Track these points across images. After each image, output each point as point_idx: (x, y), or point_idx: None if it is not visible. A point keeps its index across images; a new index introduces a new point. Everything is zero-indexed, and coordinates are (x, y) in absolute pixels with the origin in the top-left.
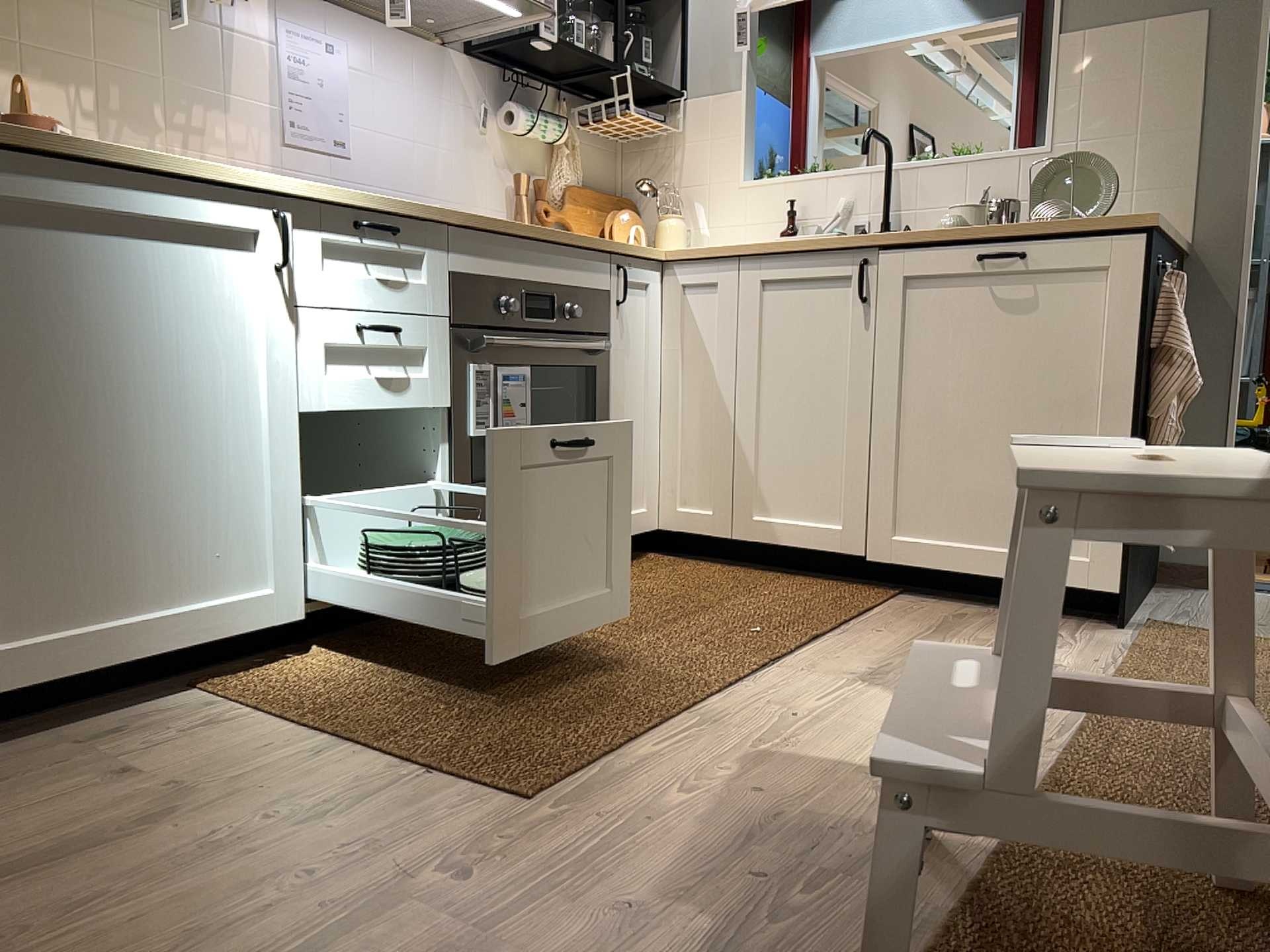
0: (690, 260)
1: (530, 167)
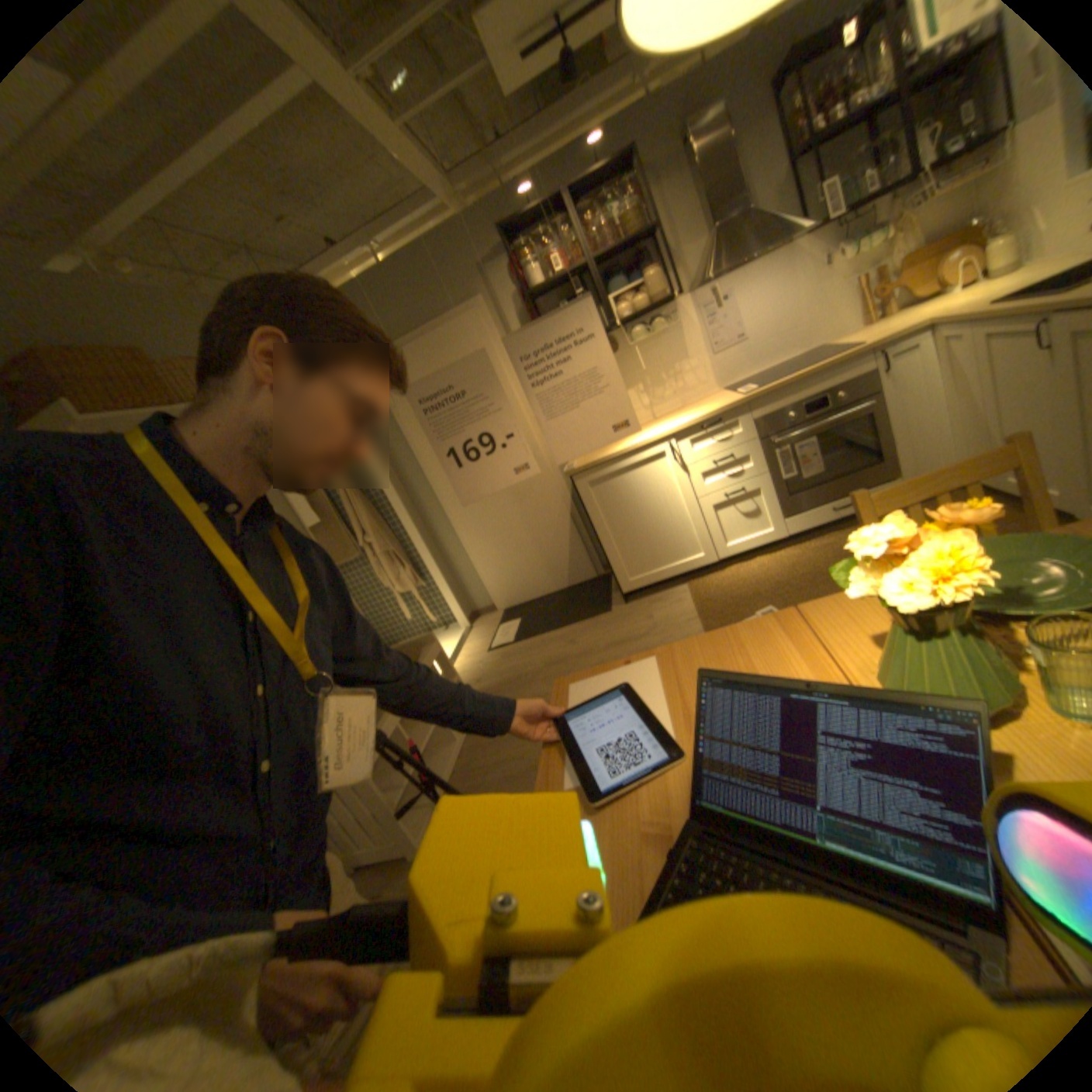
0: (944, 323)
1: (876, 259)
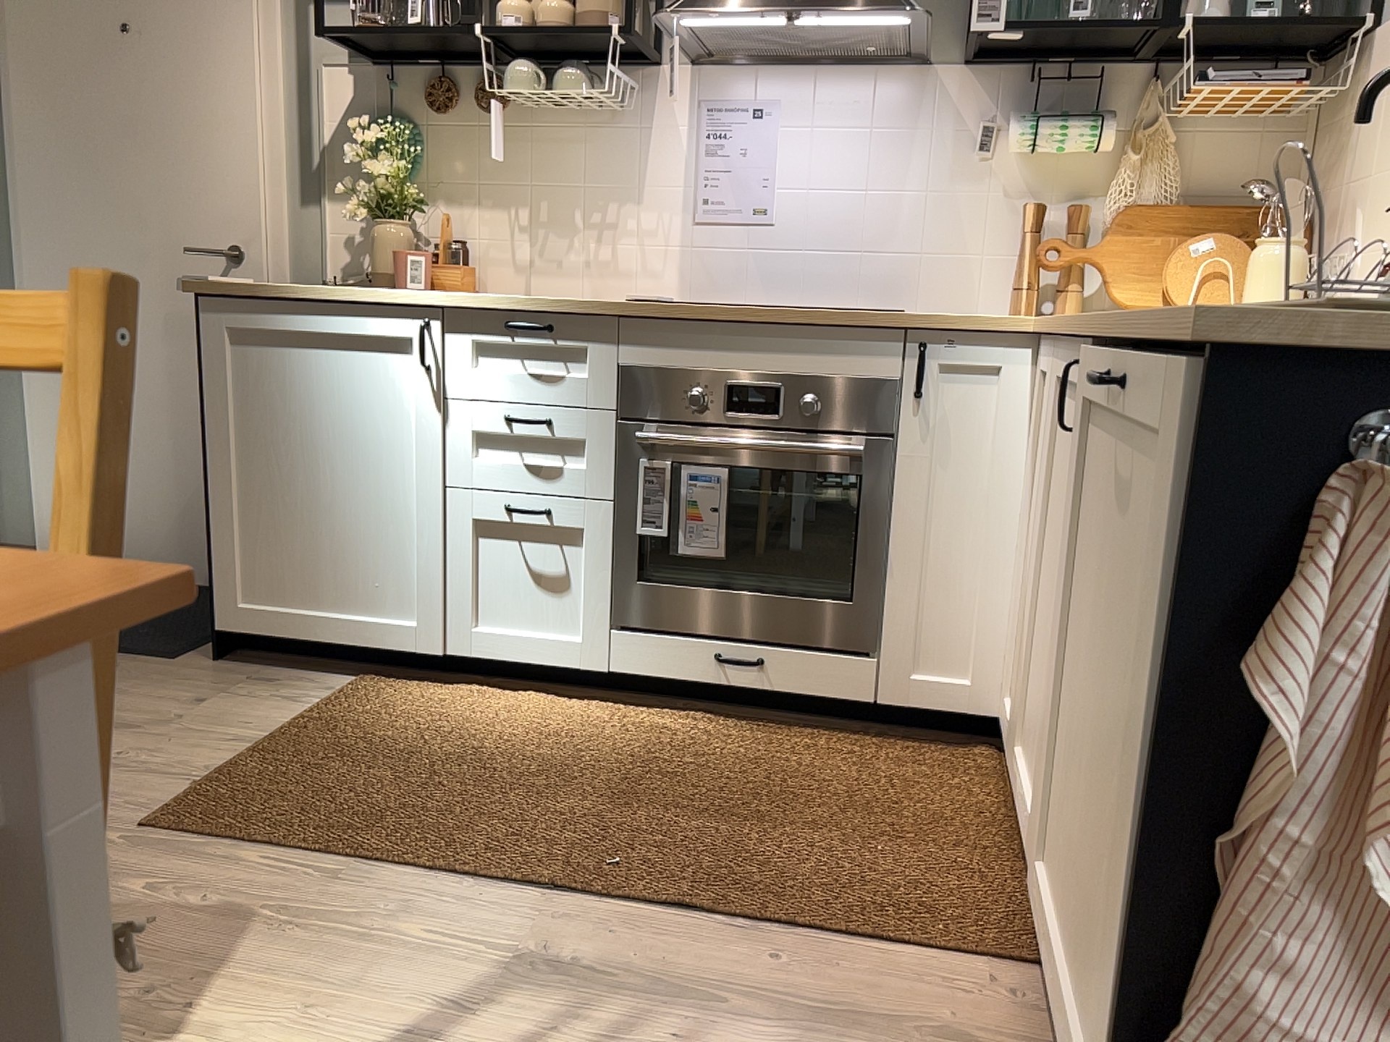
0: (1045, 339)
1: (1074, 189)
